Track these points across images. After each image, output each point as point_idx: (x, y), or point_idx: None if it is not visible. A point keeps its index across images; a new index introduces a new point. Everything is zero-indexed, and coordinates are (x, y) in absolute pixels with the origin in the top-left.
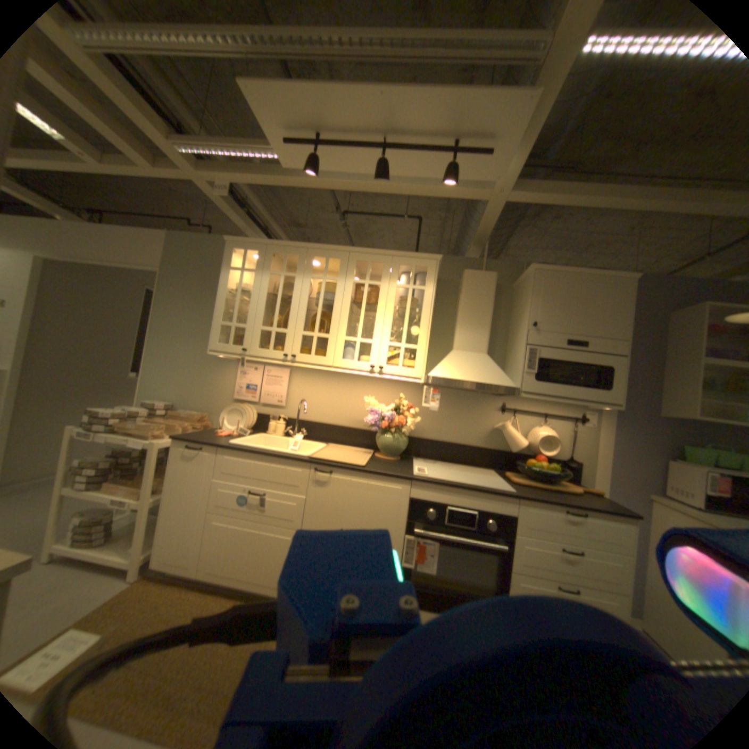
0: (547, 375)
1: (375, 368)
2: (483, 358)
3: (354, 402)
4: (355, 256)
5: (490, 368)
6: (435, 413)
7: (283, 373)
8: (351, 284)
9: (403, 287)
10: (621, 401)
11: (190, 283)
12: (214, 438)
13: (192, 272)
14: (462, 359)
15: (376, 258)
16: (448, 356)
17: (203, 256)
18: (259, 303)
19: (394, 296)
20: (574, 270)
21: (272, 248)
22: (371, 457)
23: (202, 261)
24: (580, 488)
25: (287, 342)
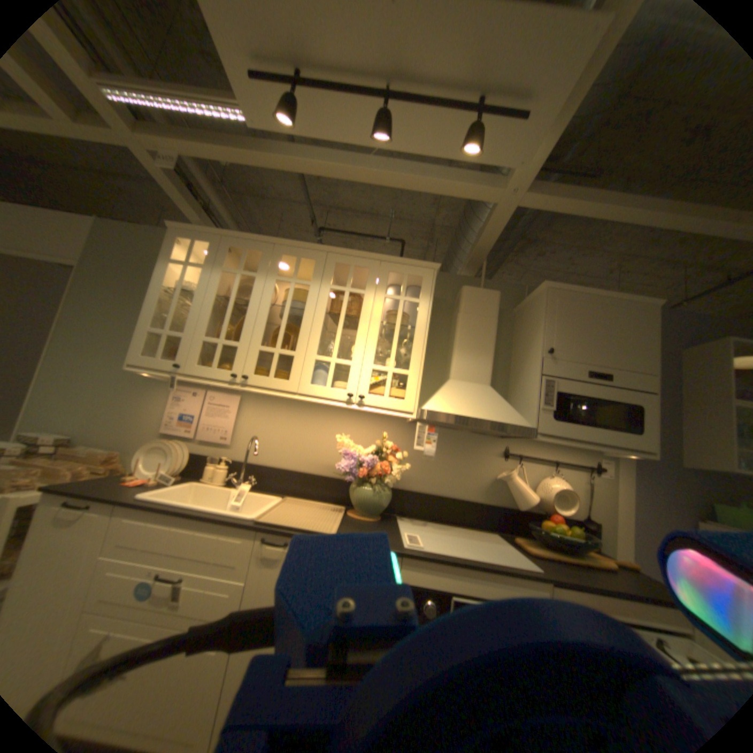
0: (568, 414)
1: (354, 397)
2: (487, 390)
3: (323, 441)
4: (335, 257)
5: (496, 402)
6: (425, 458)
7: (231, 401)
8: (327, 290)
9: (390, 302)
10: (654, 449)
11: (118, 282)
12: (114, 491)
13: (123, 269)
14: (462, 390)
15: (360, 261)
16: (445, 386)
17: (140, 251)
18: (204, 306)
19: (382, 308)
20: (591, 291)
21: (229, 241)
22: (343, 517)
23: (138, 257)
24: (606, 558)
25: (238, 359)
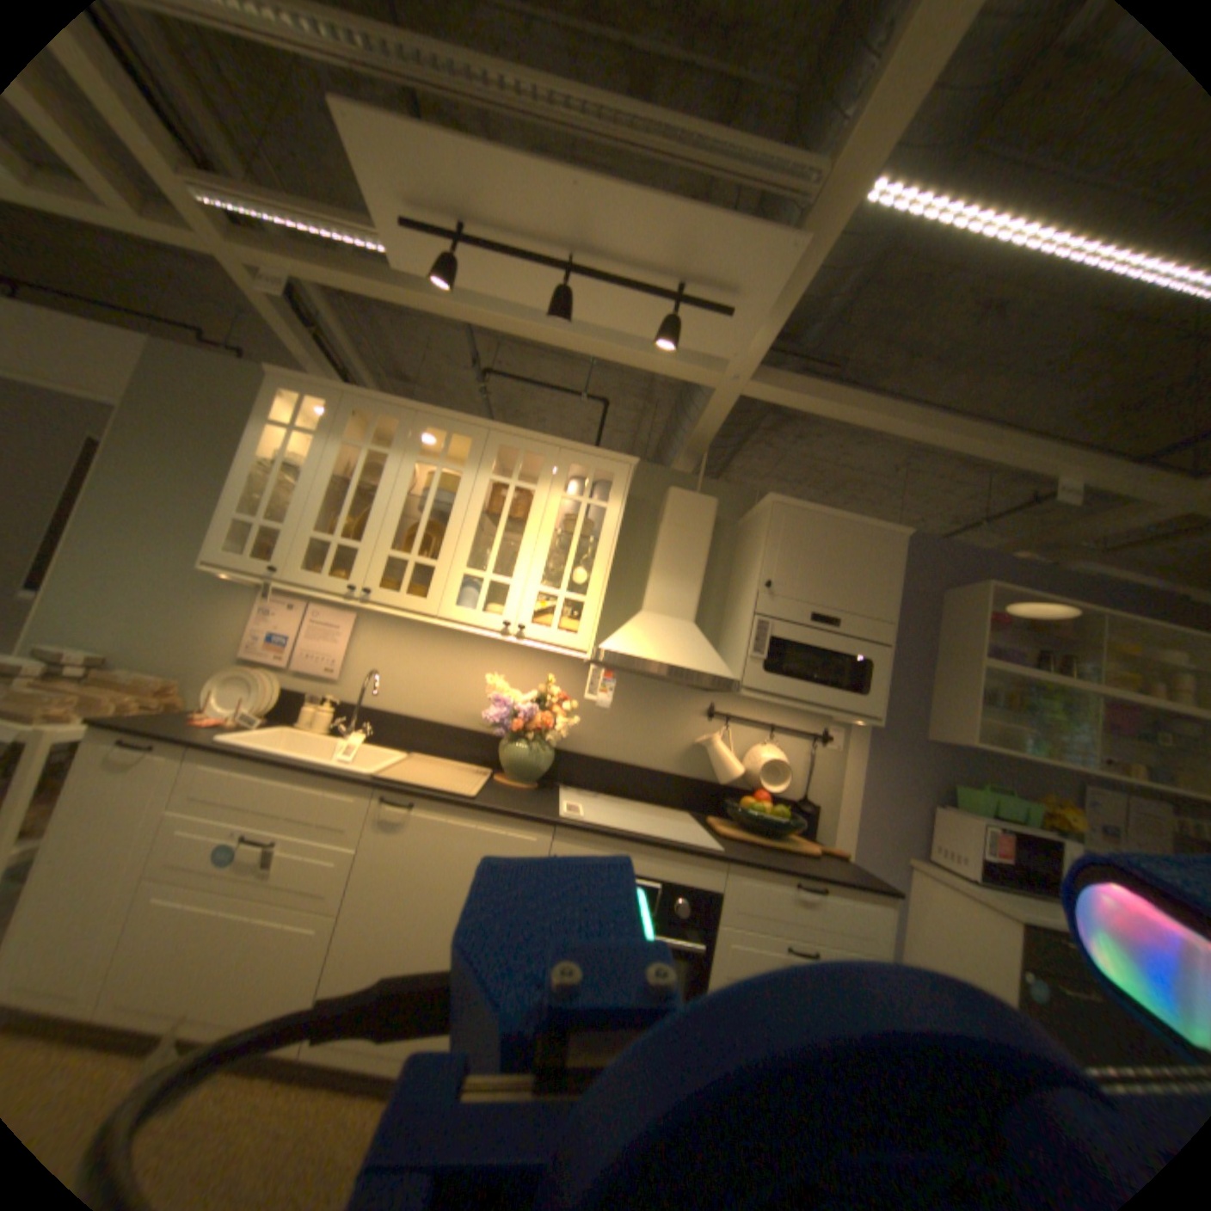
0: (781, 665)
1: (512, 628)
2: (687, 629)
3: (468, 683)
4: (498, 438)
5: (696, 645)
6: (604, 713)
7: (343, 621)
8: (485, 482)
9: (572, 501)
10: (880, 713)
11: (182, 439)
12: (183, 732)
13: (189, 419)
14: (655, 627)
15: (532, 447)
16: (633, 619)
17: (216, 395)
18: (313, 491)
19: (557, 512)
20: (827, 511)
21: (352, 402)
22: (487, 782)
23: (212, 404)
24: (816, 847)
25: (357, 566)
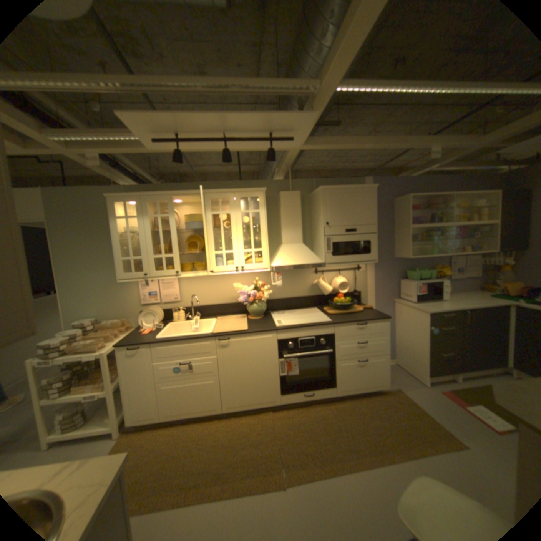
0: (339, 252)
1: (240, 269)
2: (302, 247)
3: (227, 287)
4: (210, 196)
5: (307, 253)
6: (279, 283)
7: (174, 280)
8: (211, 216)
9: (244, 209)
10: (376, 259)
11: (79, 228)
12: (144, 338)
13: (78, 219)
14: (290, 250)
15: (224, 196)
16: (281, 250)
17: (83, 204)
18: (147, 240)
19: (242, 220)
20: (344, 188)
21: (146, 199)
22: (247, 320)
23: (83, 209)
24: (362, 306)
25: (176, 264)
